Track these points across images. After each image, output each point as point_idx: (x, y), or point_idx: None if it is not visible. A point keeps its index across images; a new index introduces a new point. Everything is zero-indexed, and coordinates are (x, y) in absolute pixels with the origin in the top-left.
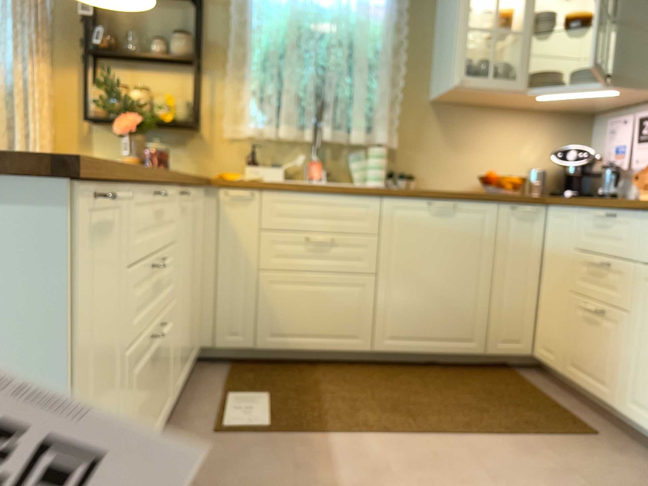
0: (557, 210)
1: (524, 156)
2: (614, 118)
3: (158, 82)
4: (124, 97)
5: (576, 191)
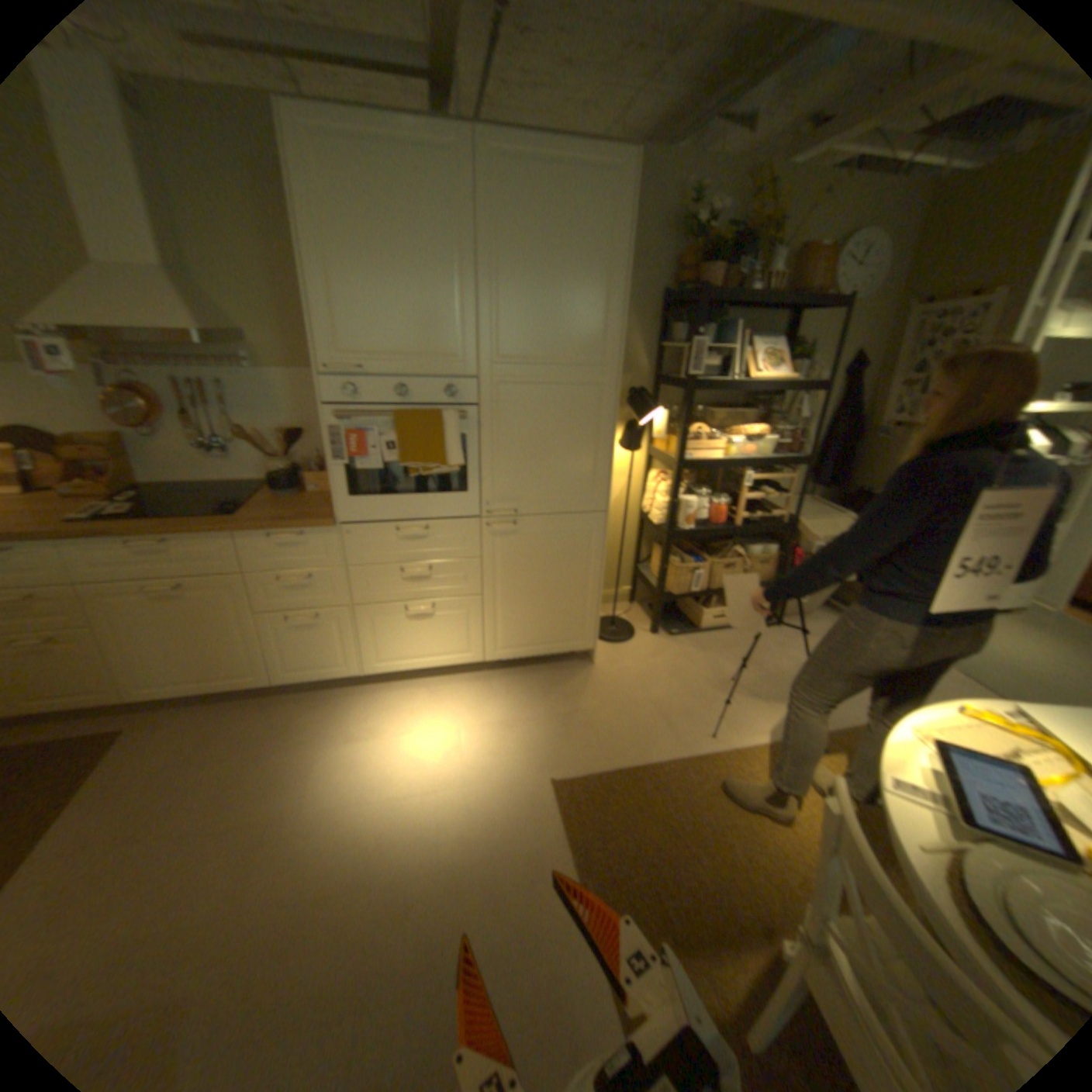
0: None
1: None
2: None
3: None
4: None
5: None
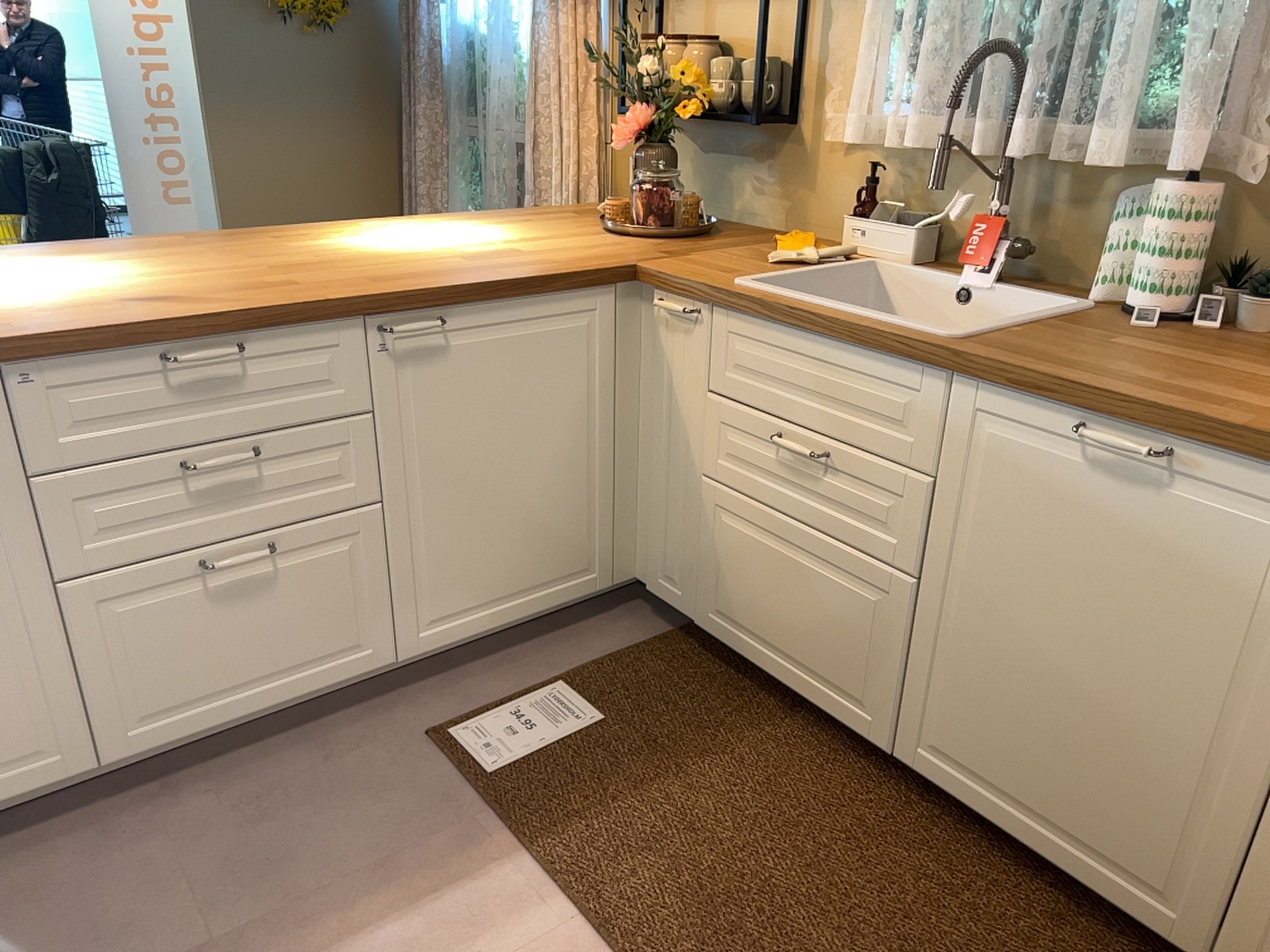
0: None
1: None
2: None
3: (738, 19)
4: (639, 72)
5: None
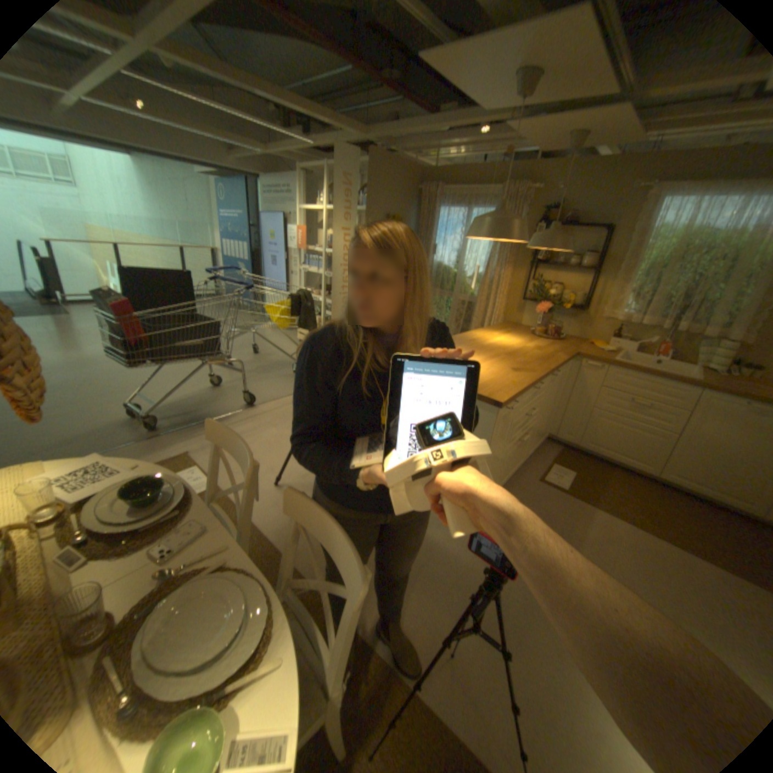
0: None
1: None
2: None
3: (568, 278)
4: (545, 292)
5: None
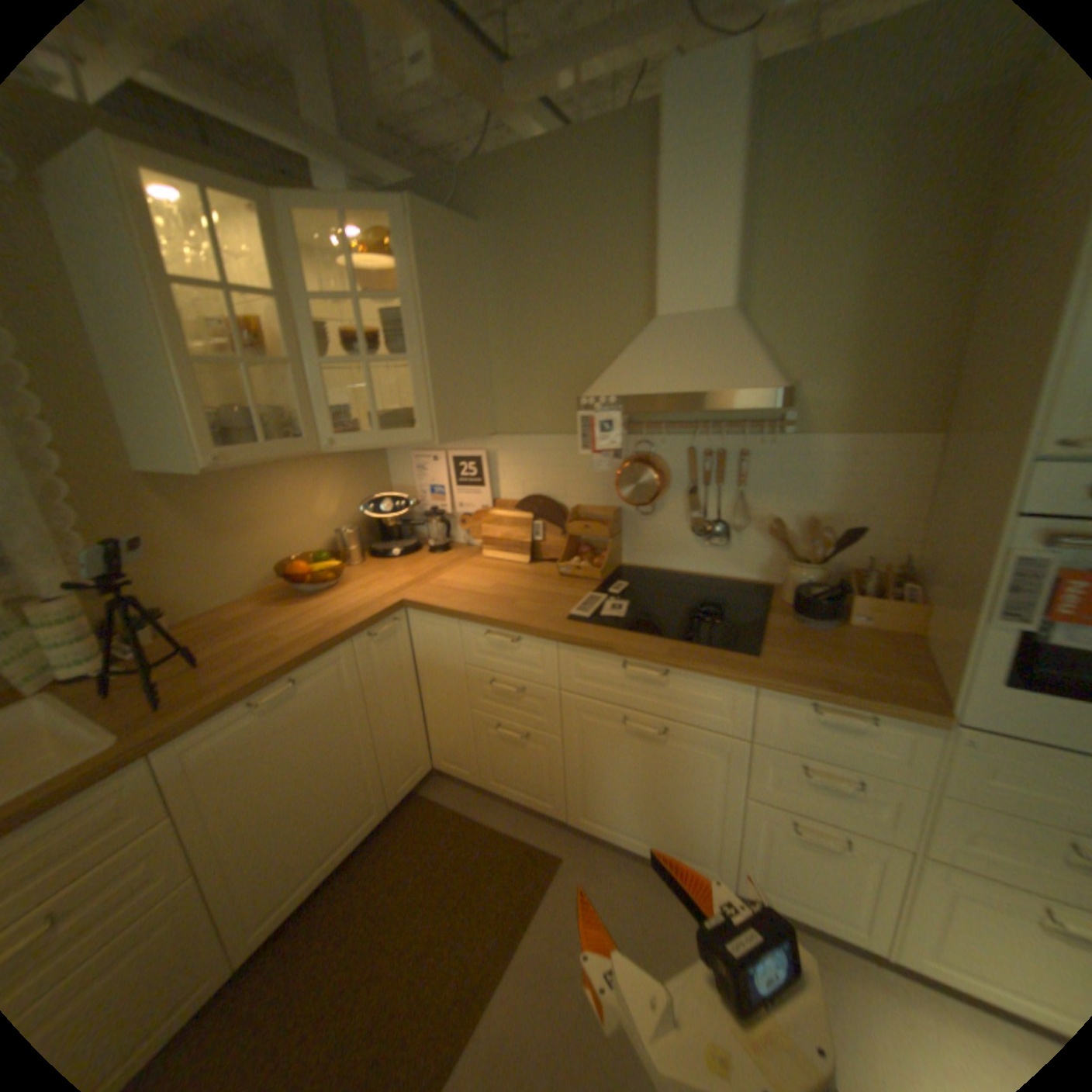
0: (422, 615)
1: (321, 514)
2: (416, 452)
3: None
4: None
5: (402, 547)
